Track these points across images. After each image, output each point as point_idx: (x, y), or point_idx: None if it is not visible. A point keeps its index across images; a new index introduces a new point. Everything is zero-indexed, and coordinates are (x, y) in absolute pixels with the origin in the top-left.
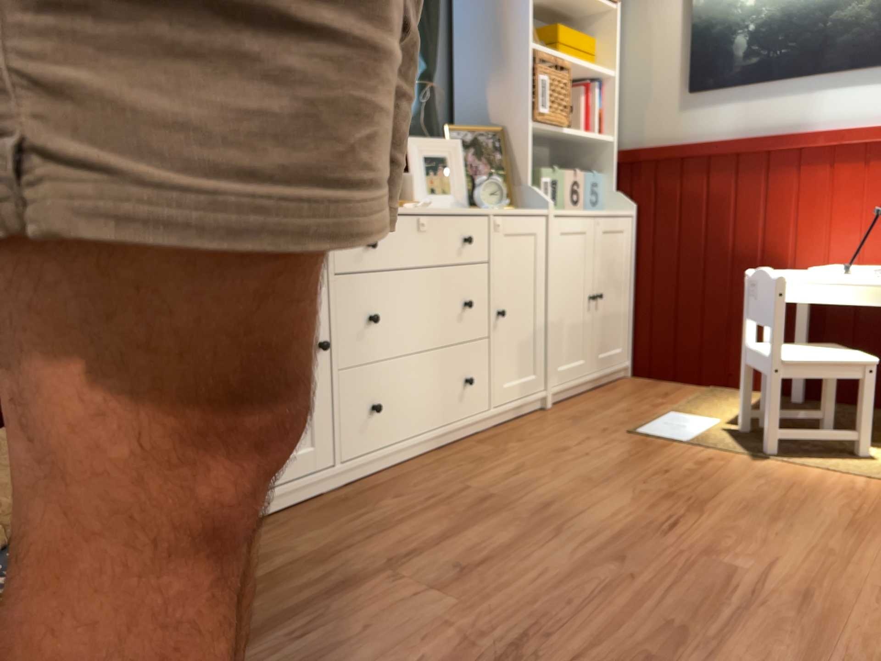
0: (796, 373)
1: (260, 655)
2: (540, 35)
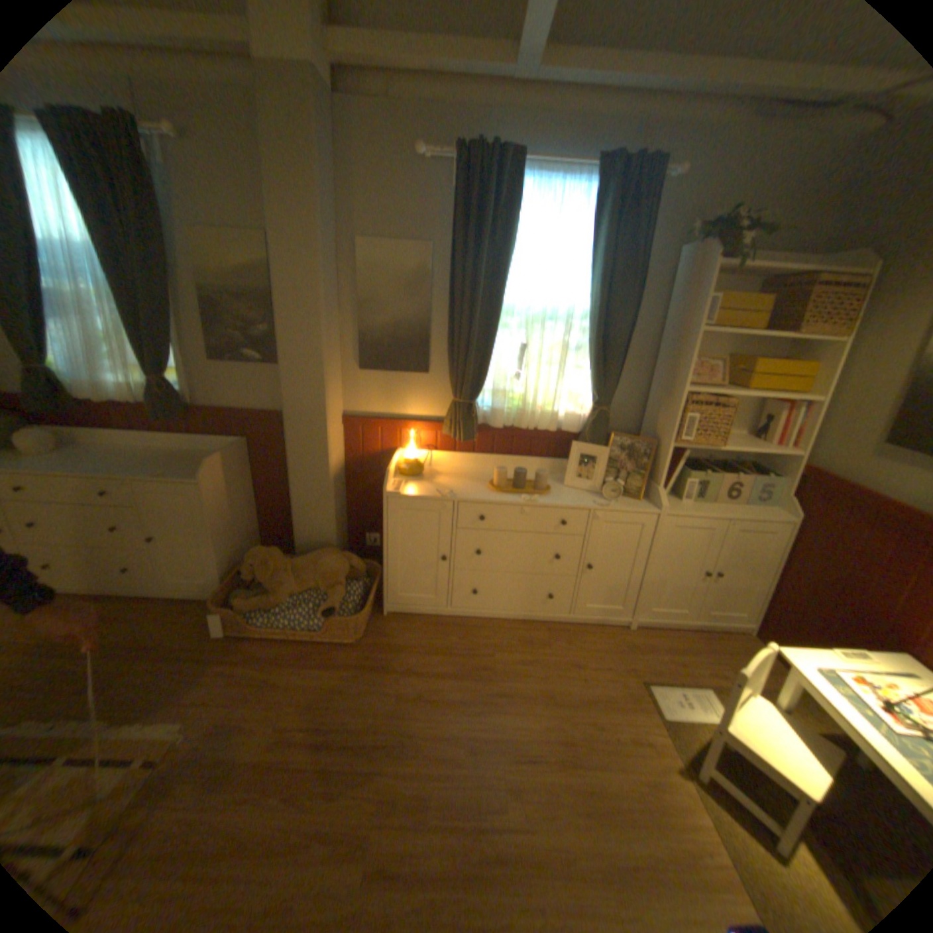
0: (738, 750)
1: (328, 678)
2: (745, 361)
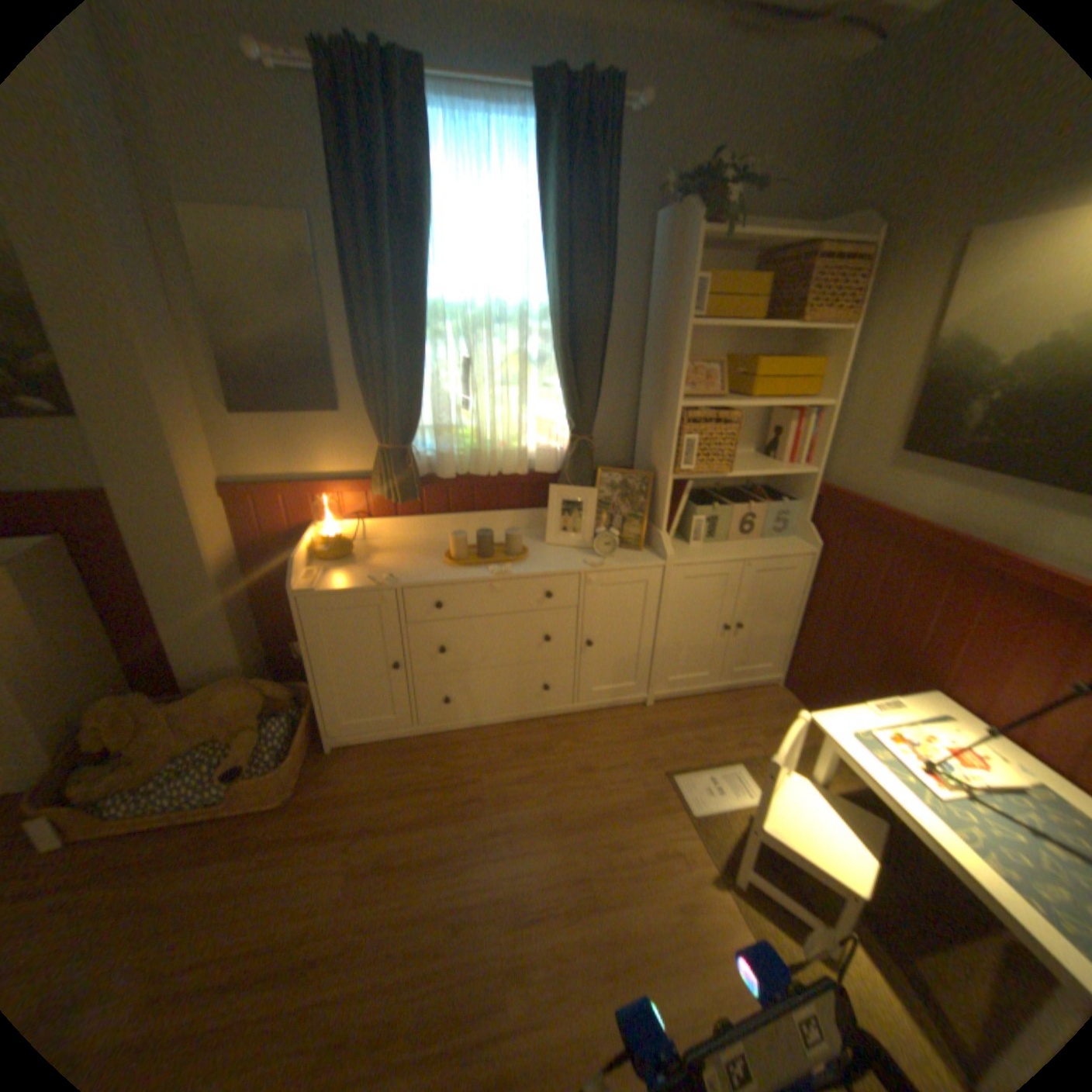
0: (775, 849)
1: (241, 868)
2: (745, 363)
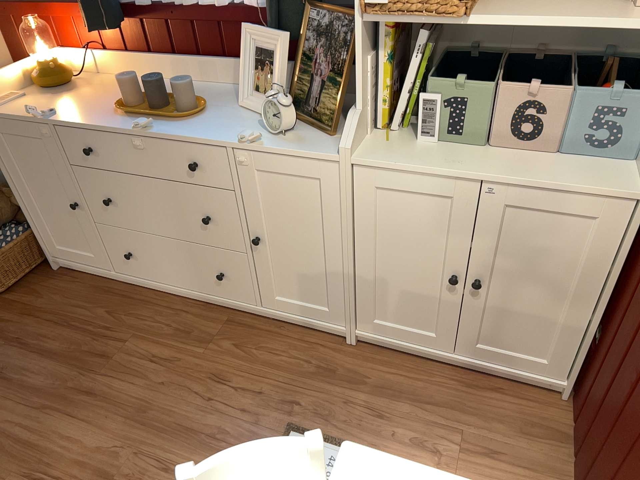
0: None
1: None
2: None
